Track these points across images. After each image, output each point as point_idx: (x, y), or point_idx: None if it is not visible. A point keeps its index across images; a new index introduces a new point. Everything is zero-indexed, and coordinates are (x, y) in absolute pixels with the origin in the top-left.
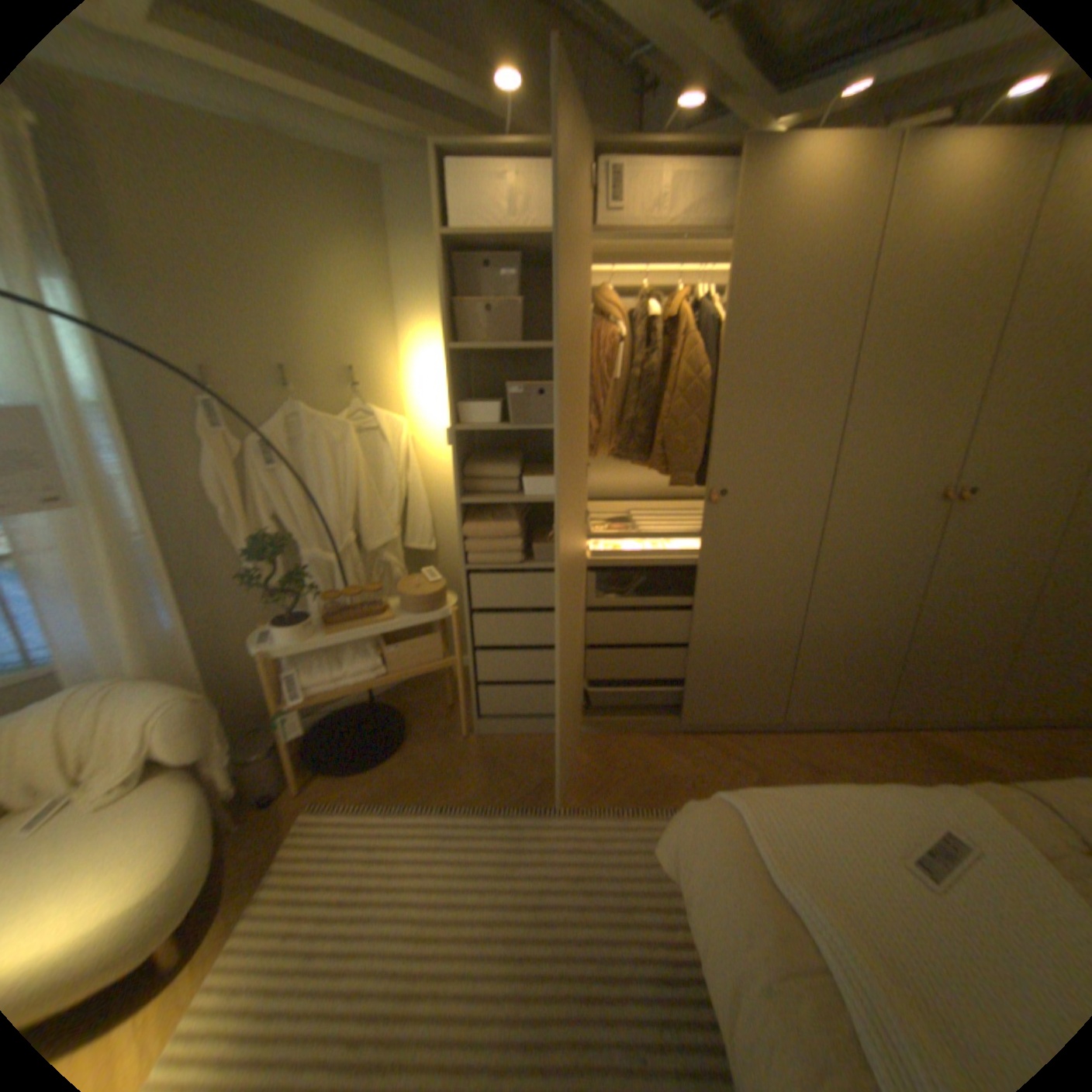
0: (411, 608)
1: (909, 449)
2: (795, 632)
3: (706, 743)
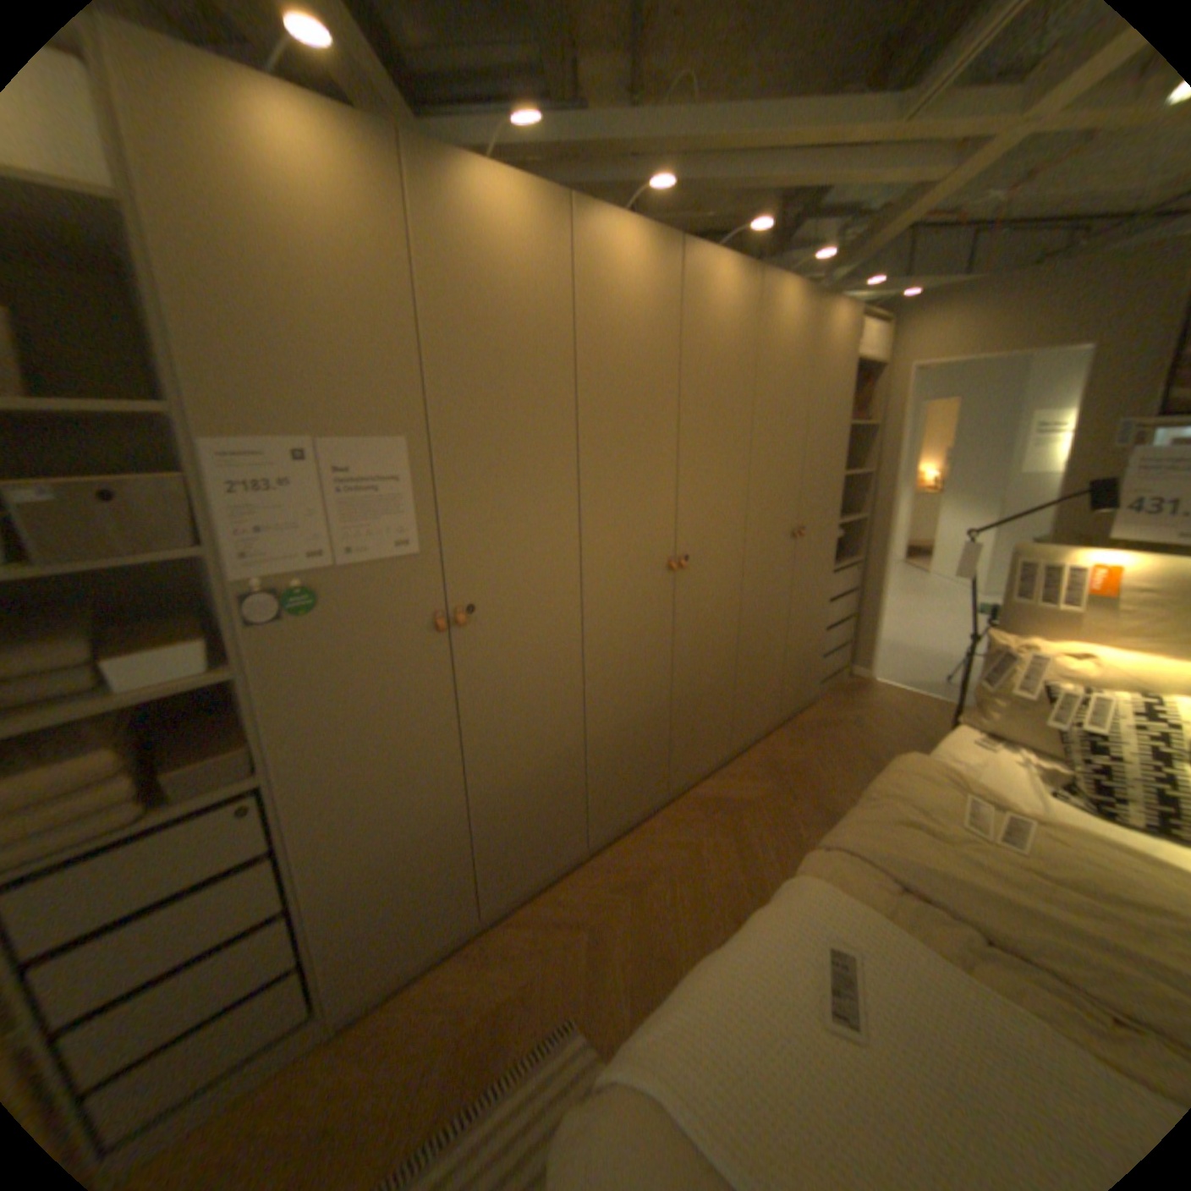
0: None
1: (636, 527)
2: (580, 745)
3: (517, 925)
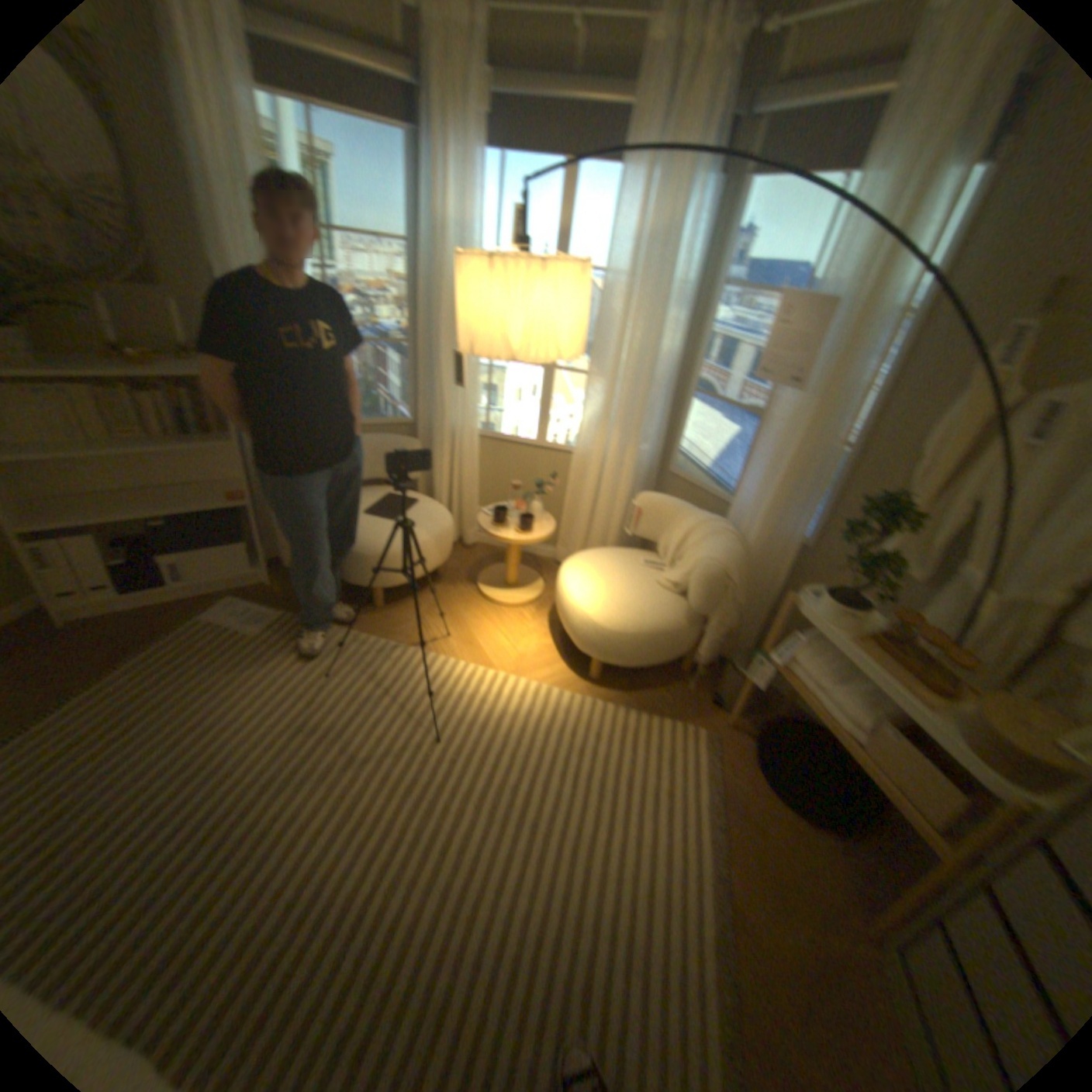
0: (973, 730)
1: None
2: None
3: None
